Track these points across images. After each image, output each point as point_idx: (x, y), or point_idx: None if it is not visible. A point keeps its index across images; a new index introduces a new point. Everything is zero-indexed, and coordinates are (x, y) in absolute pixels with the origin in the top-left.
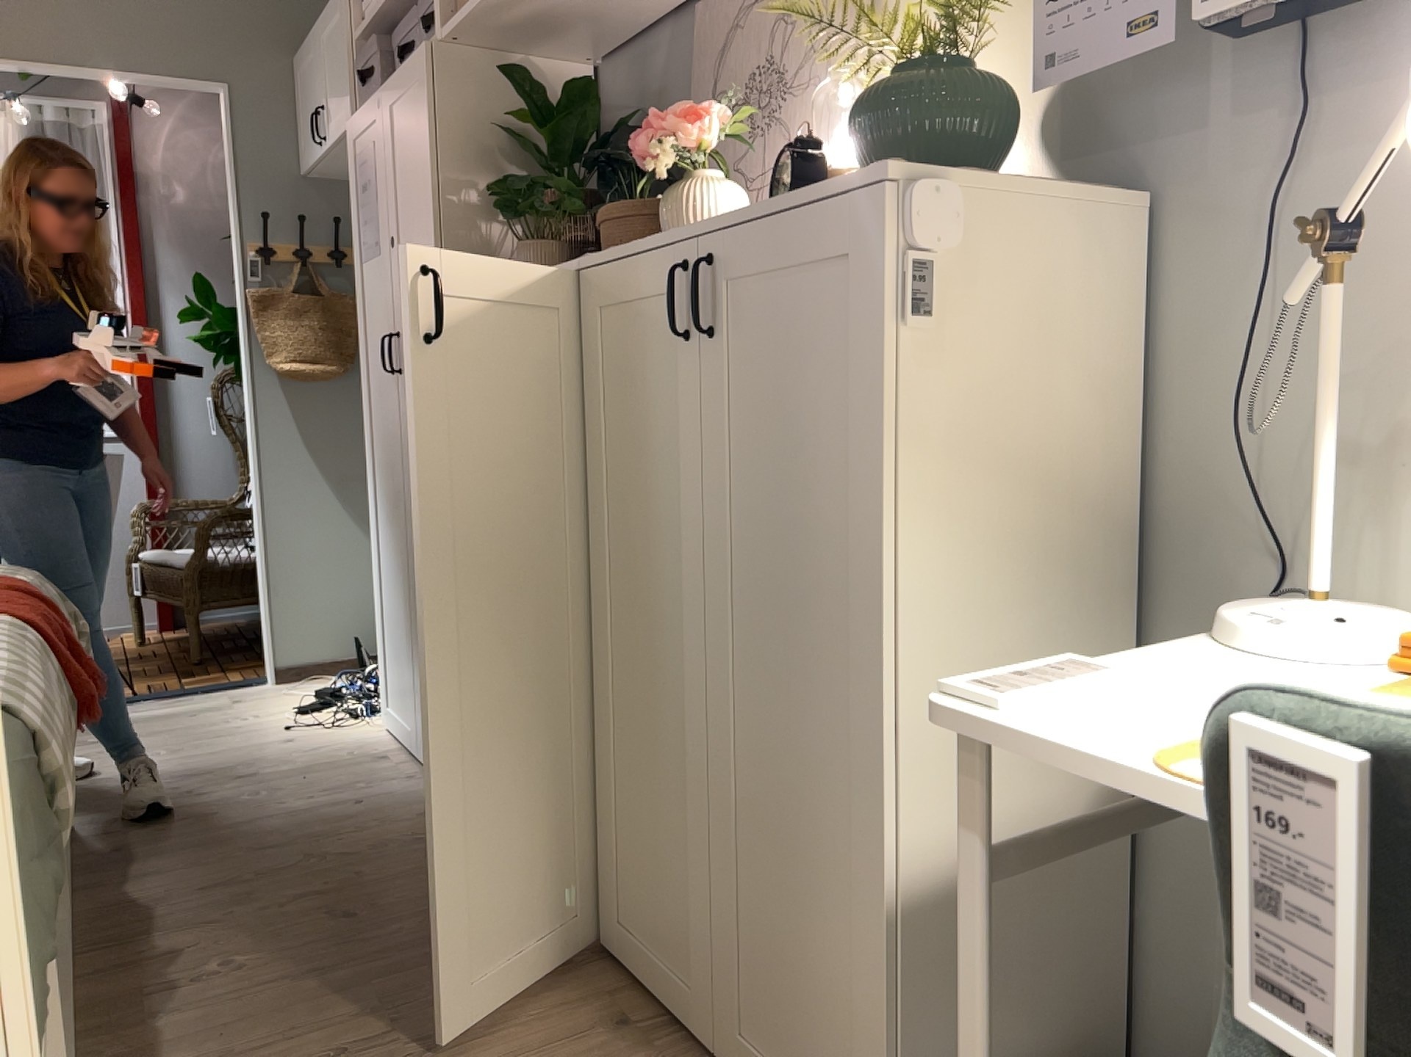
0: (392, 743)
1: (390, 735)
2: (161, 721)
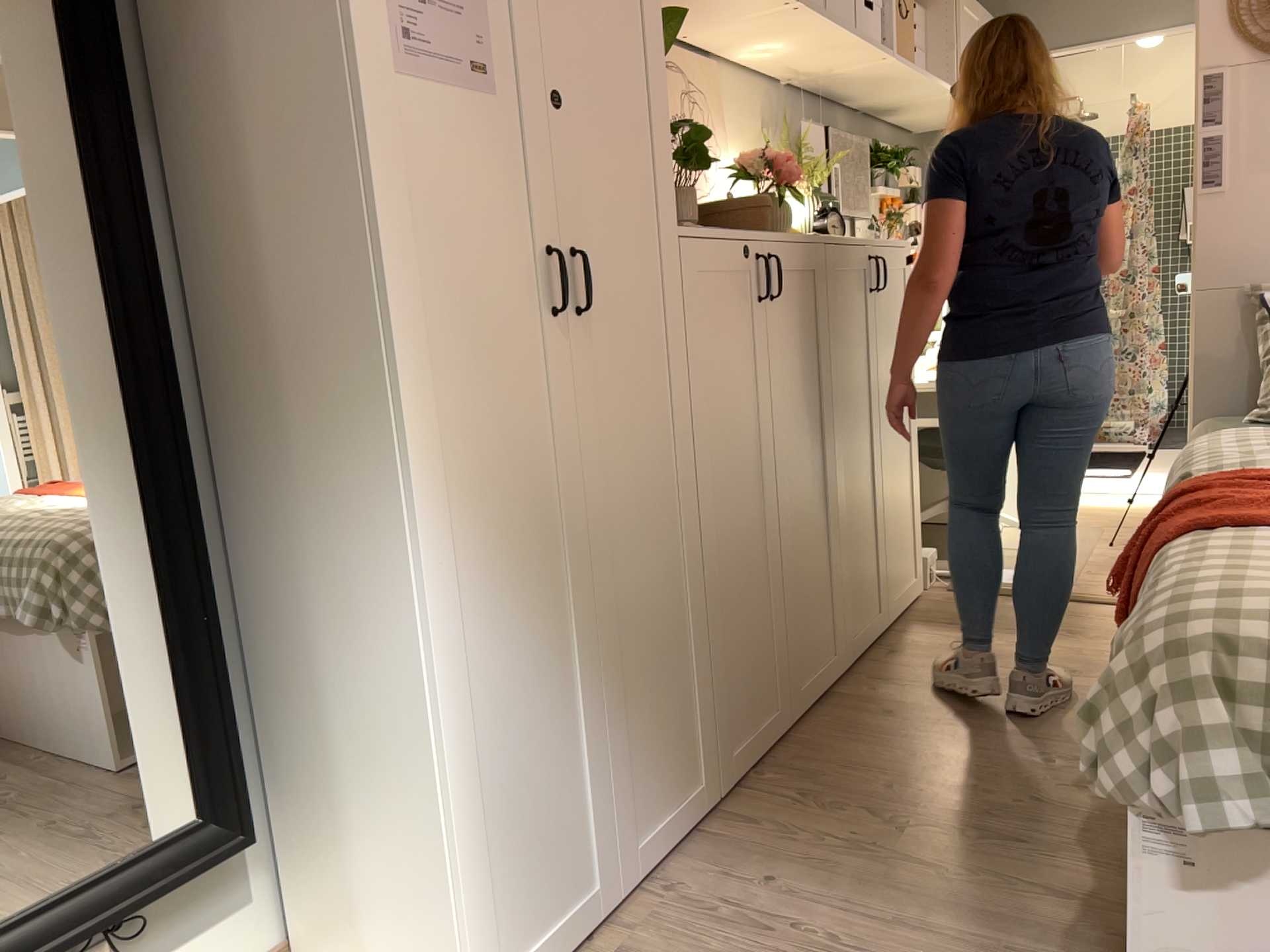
0: None
1: None
2: None
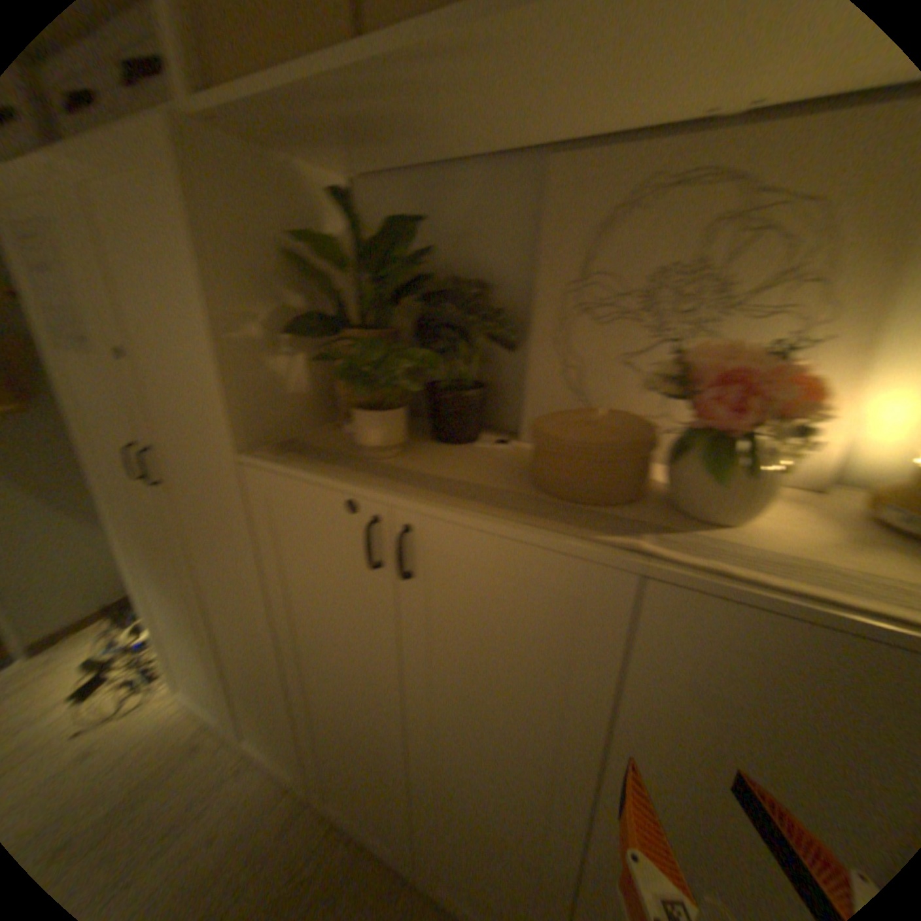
0: (189, 724)
1: (181, 714)
2: None
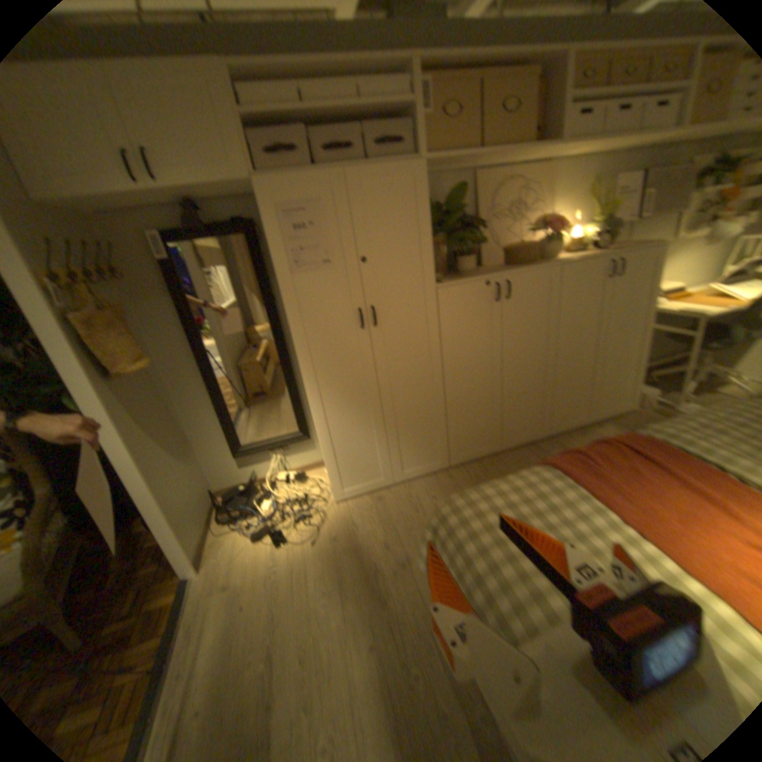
0: (361, 498)
1: (351, 500)
2: (237, 632)
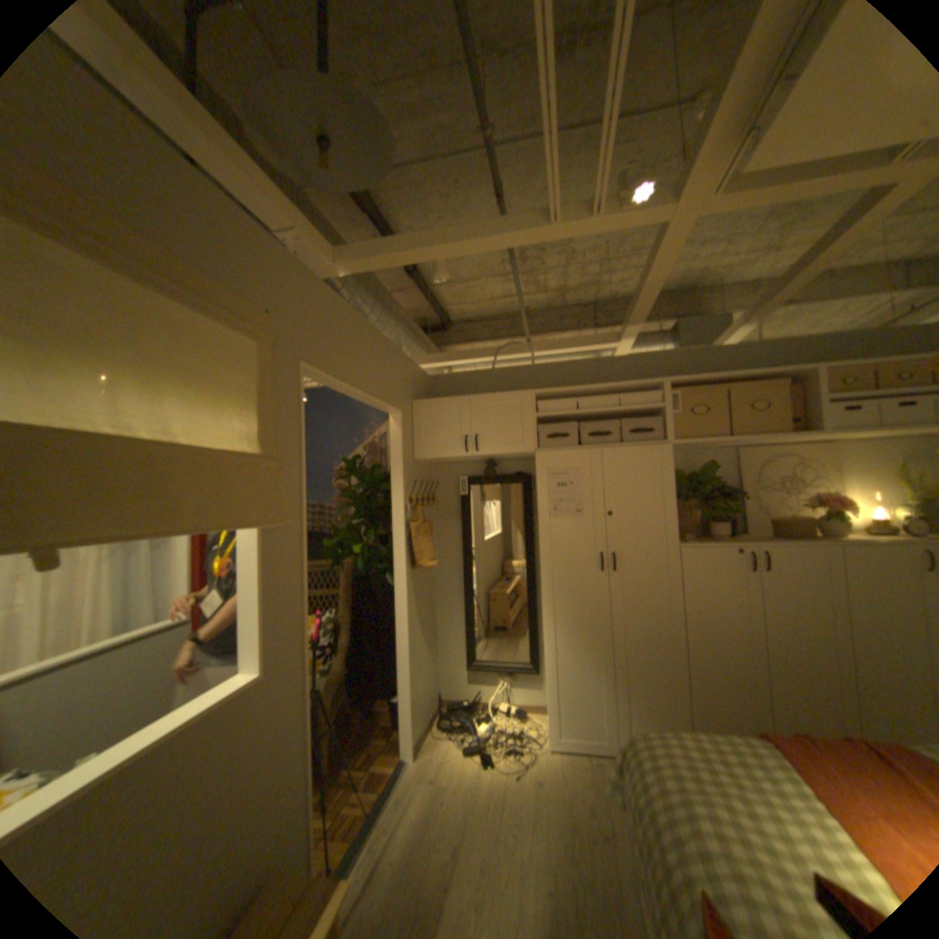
0: (578, 759)
1: (566, 756)
2: (434, 822)
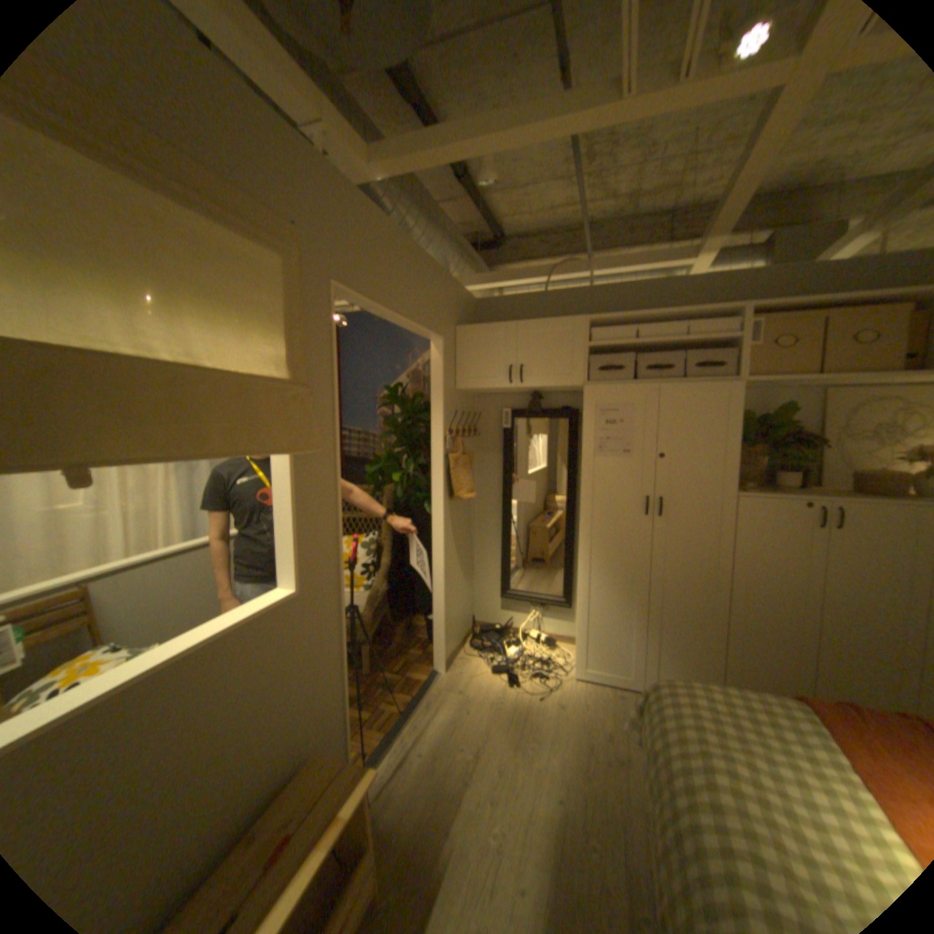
0: (602, 689)
1: (591, 686)
2: (460, 726)
